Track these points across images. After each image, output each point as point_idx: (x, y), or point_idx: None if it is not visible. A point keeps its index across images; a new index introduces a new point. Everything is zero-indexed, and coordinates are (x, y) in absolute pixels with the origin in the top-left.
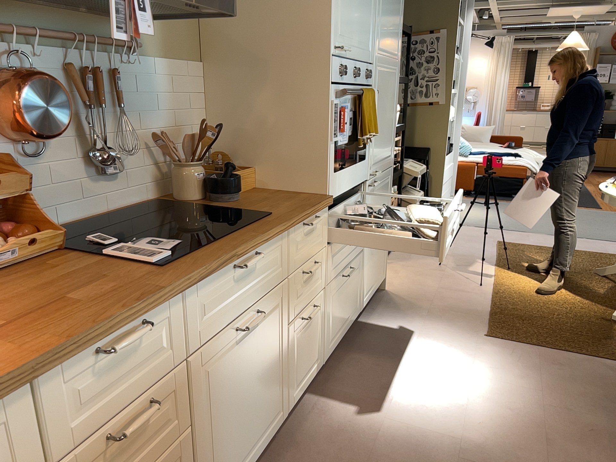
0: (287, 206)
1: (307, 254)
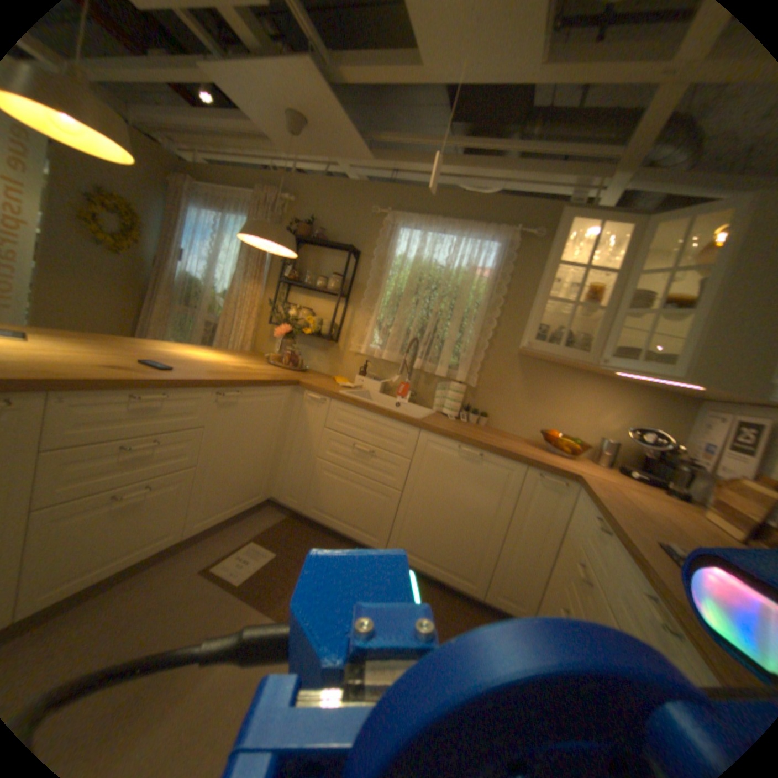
0: None
1: None
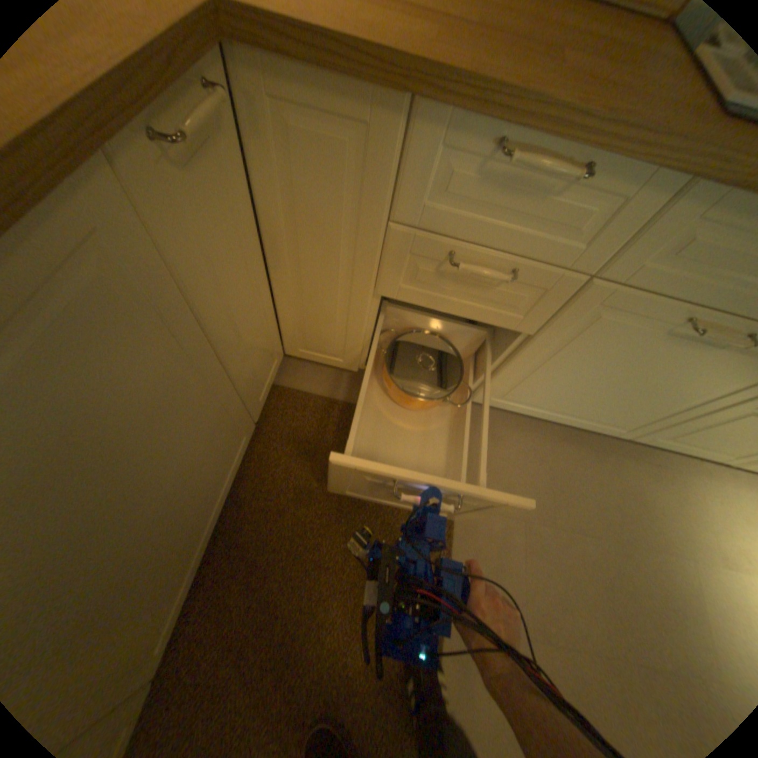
0: None
1: None
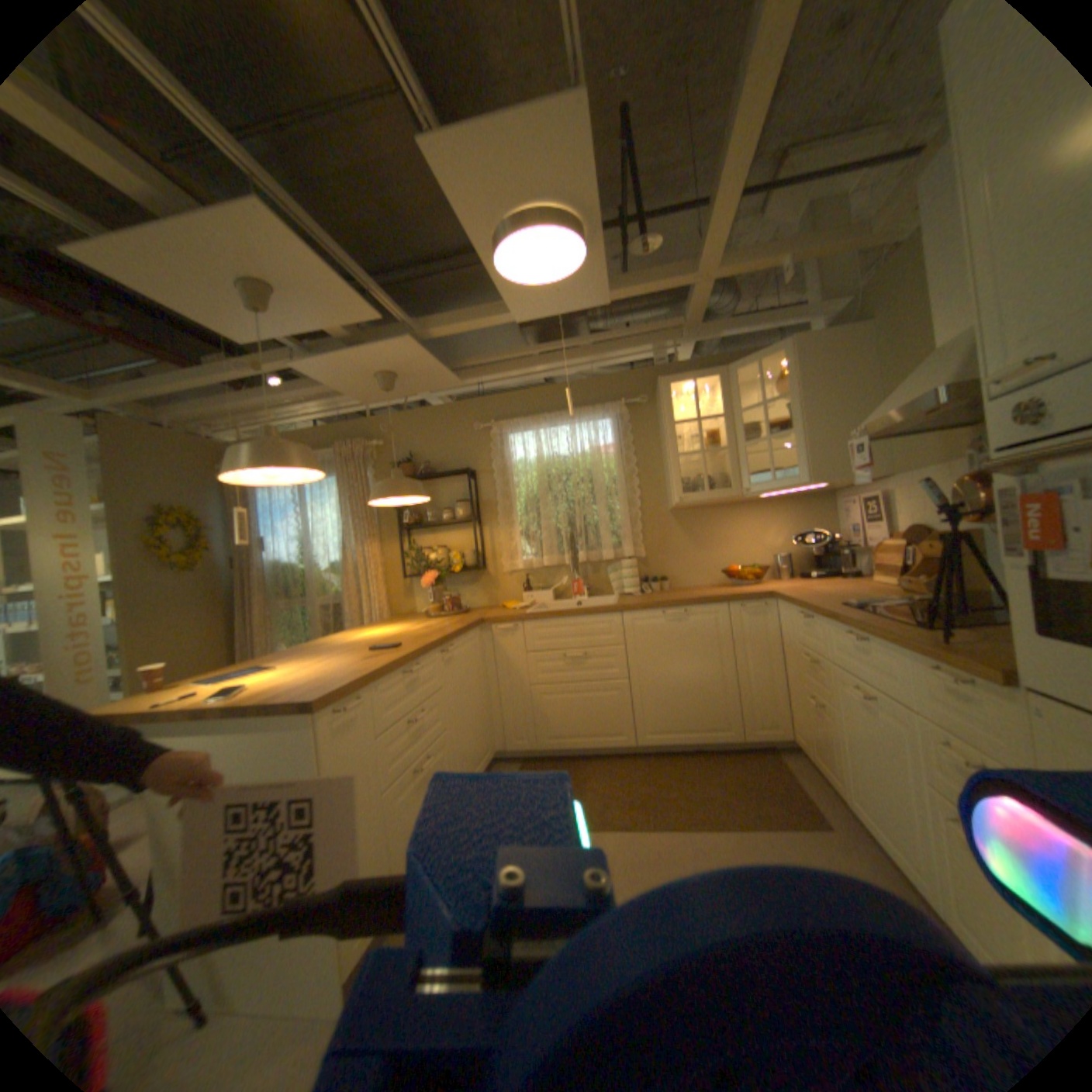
0: (963, 641)
1: (955, 727)
